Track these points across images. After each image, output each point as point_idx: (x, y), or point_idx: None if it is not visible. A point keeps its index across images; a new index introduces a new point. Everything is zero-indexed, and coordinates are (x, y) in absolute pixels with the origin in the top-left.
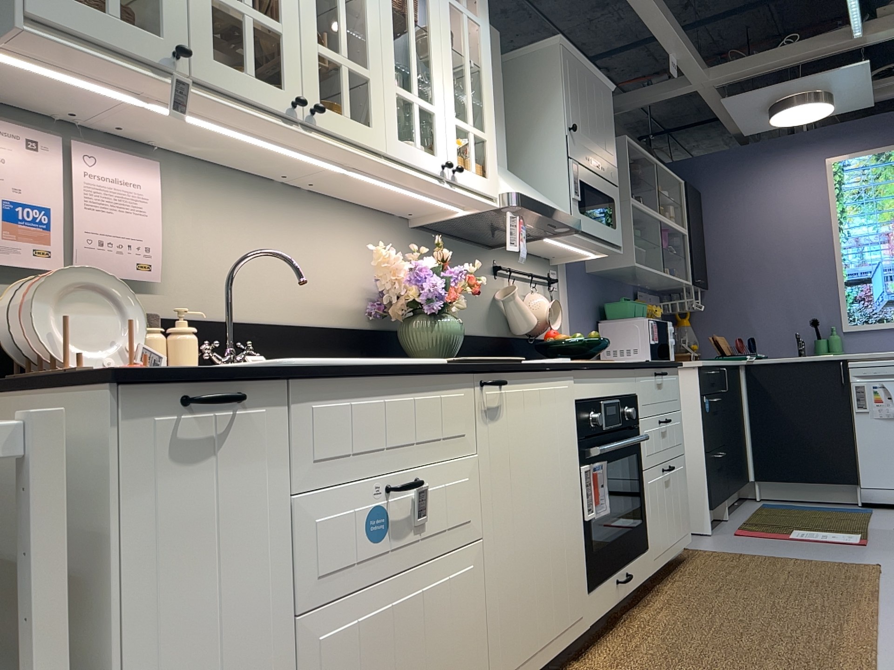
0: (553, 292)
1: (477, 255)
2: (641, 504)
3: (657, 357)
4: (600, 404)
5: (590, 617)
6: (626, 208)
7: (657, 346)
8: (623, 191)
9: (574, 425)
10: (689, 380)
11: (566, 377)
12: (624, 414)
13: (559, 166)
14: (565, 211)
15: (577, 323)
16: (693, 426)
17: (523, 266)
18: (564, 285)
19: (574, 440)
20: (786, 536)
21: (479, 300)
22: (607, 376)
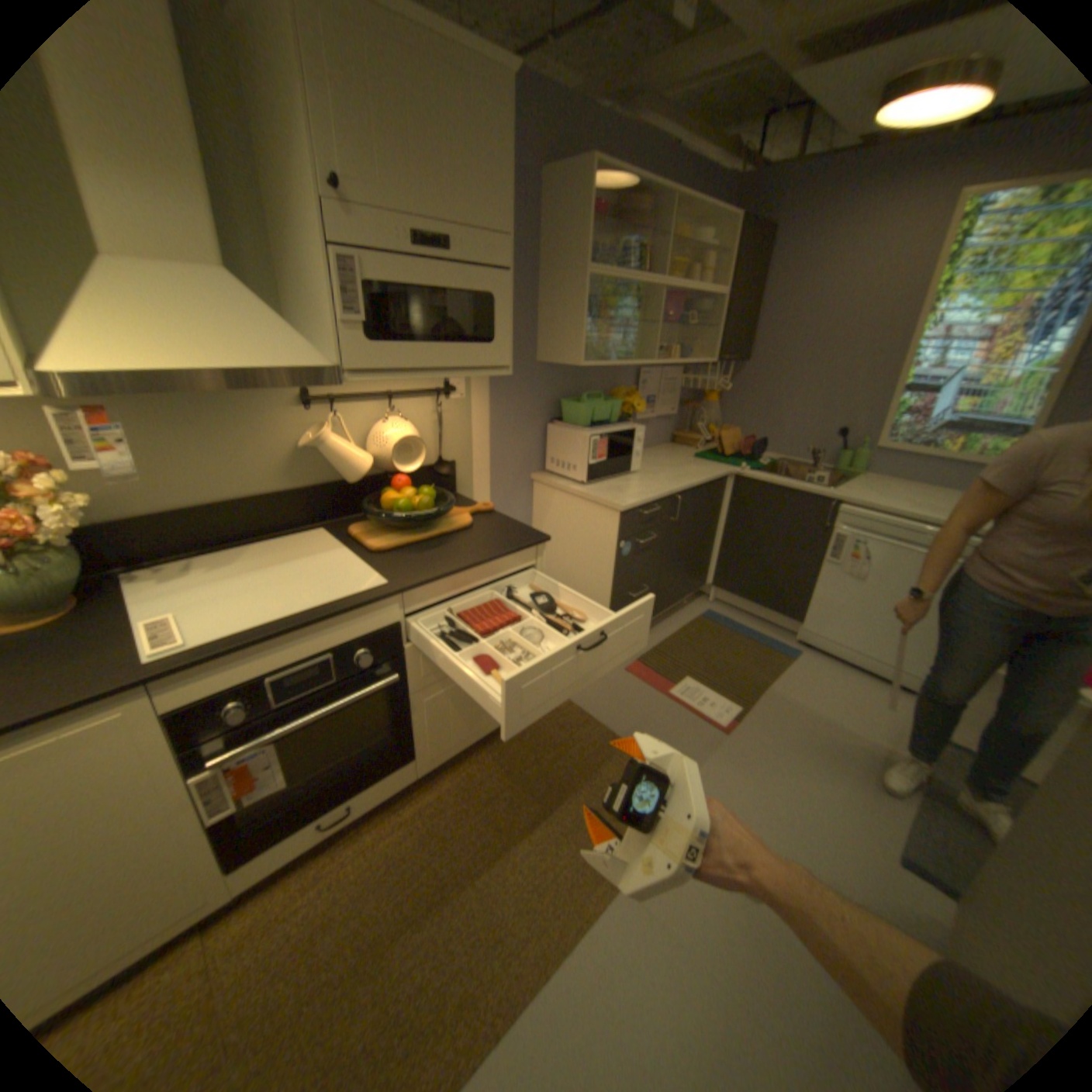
0: (450, 402)
1: (249, 387)
2: (401, 728)
3: (601, 475)
4: (262, 681)
5: (230, 893)
6: (592, 275)
7: (598, 465)
8: (581, 250)
9: (148, 750)
10: (609, 521)
11: (105, 707)
12: (348, 663)
13: (317, 257)
14: (298, 354)
15: (502, 431)
16: (604, 568)
17: (376, 381)
18: (476, 389)
19: (155, 765)
20: (667, 691)
21: (262, 449)
22: (286, 641)
